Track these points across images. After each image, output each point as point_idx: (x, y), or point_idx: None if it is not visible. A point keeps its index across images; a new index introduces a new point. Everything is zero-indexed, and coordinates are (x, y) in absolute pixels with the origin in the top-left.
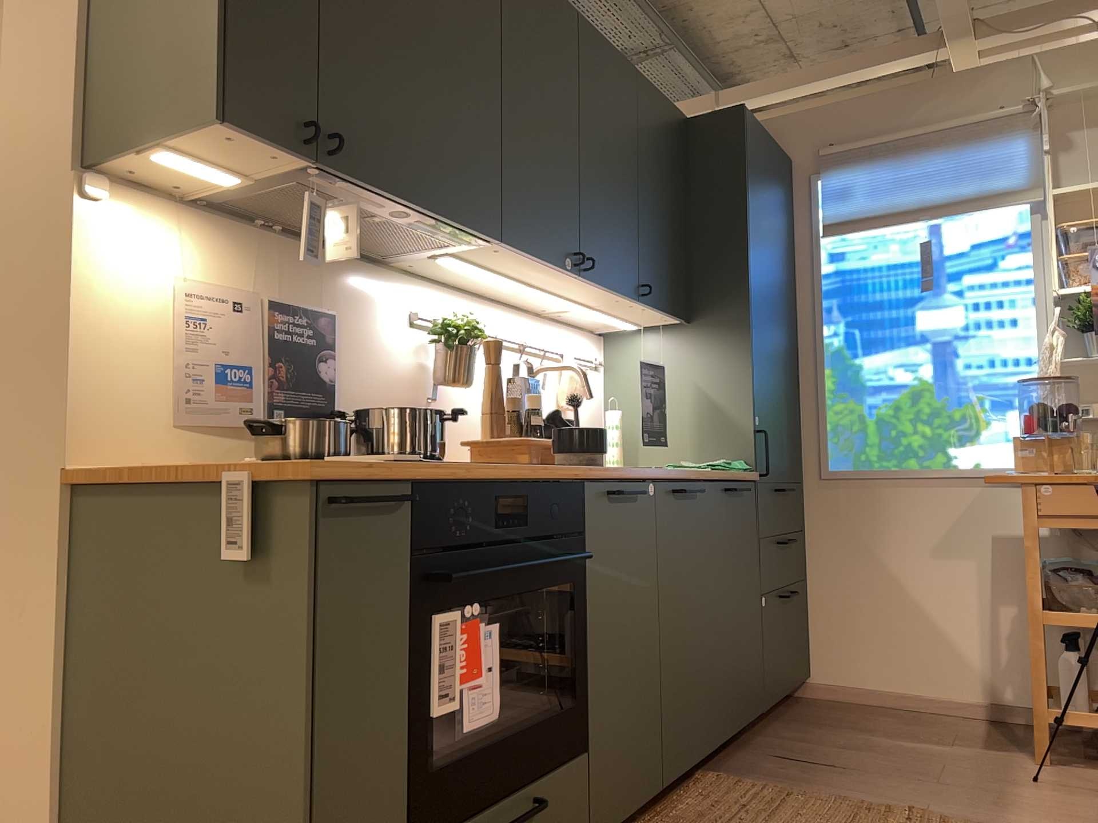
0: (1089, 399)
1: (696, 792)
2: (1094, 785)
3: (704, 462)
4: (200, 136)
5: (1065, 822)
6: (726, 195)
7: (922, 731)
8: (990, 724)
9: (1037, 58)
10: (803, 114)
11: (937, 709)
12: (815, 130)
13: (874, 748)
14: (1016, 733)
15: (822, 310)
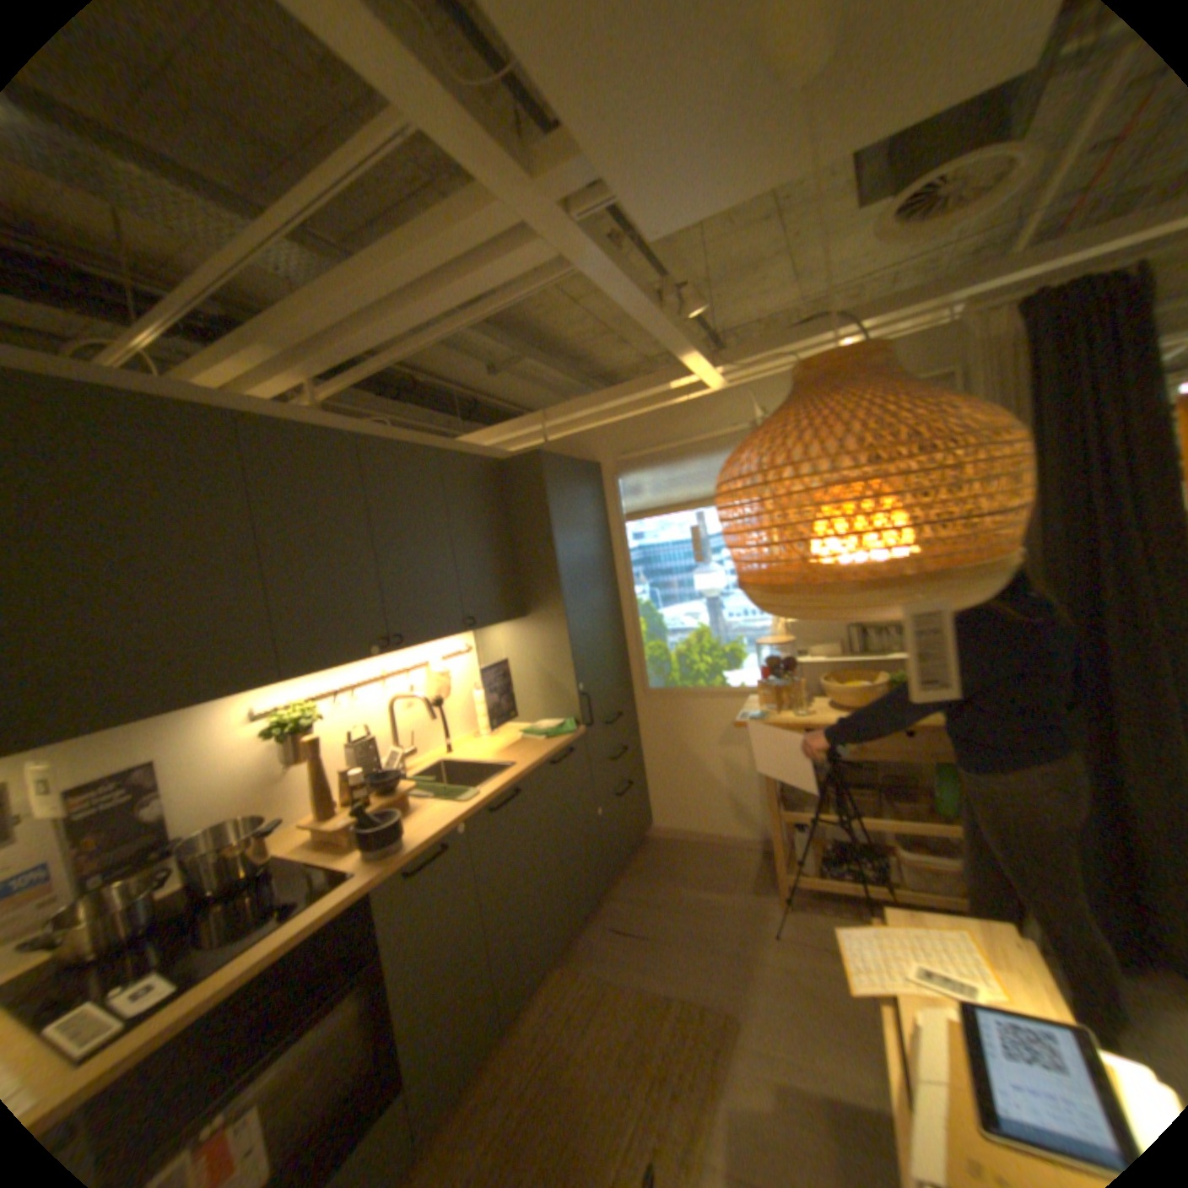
0: (811, 640)
1: (539, 1005)
2: (814, 940)
3: (547, 720)
4: None
5: (785, 1002)
6: (537, 522)
7: (716, 878)
8: (763, 860)
9: (759, 382)
10: (604, 428)
11: (731, 846)
12: (614, 440)
13: (679, 910)
14: (777, 870)
15: (633, 577)
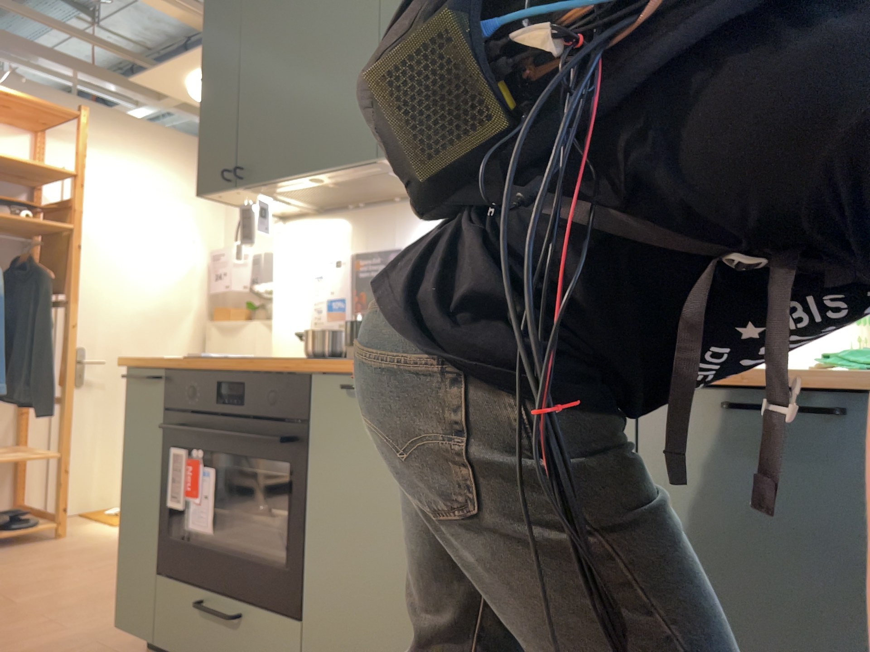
0: None
1: None
2: None
3: None
4: (221, 201)
5: None
6: None
7: None
8: None
9: None
10: None
11: None
12: None
13: None
14: None
15: None
